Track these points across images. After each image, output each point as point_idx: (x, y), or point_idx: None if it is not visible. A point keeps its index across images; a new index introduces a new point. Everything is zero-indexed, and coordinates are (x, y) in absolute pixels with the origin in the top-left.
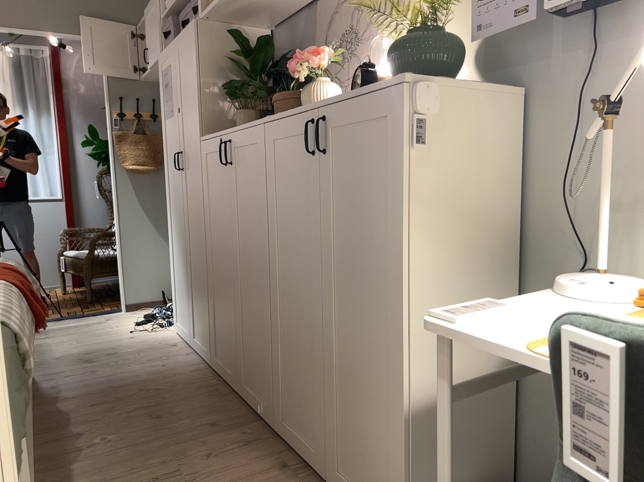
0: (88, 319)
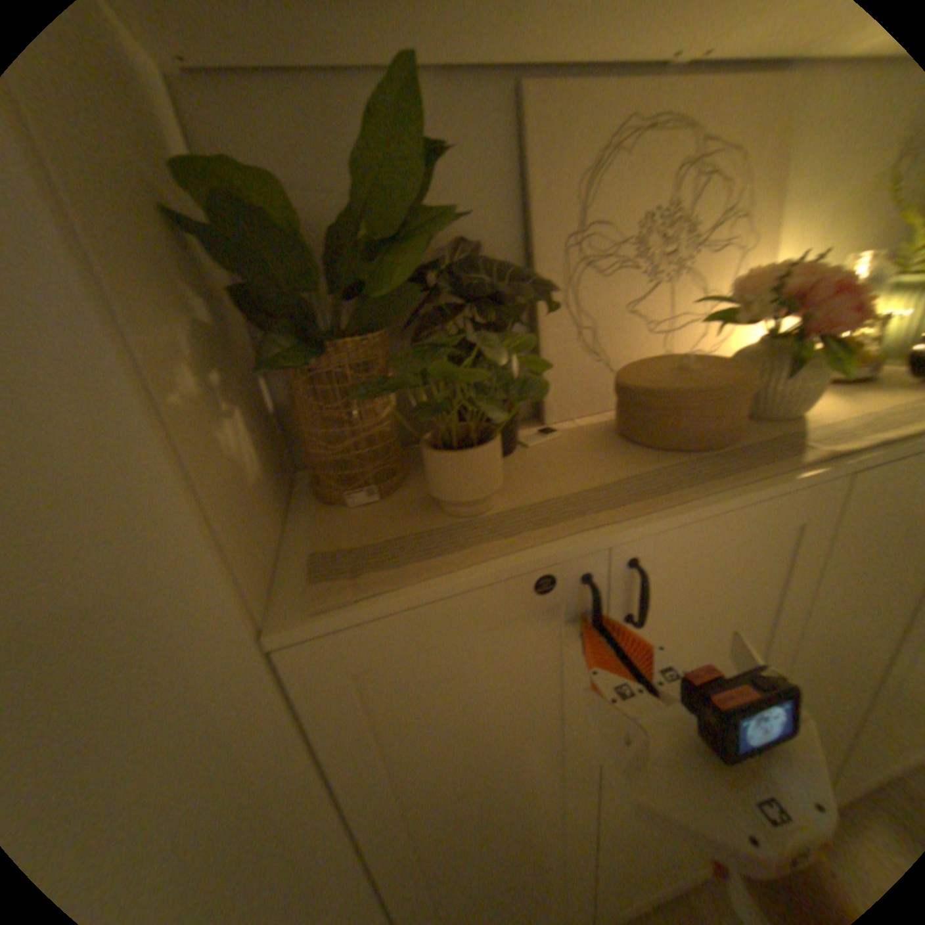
0: None
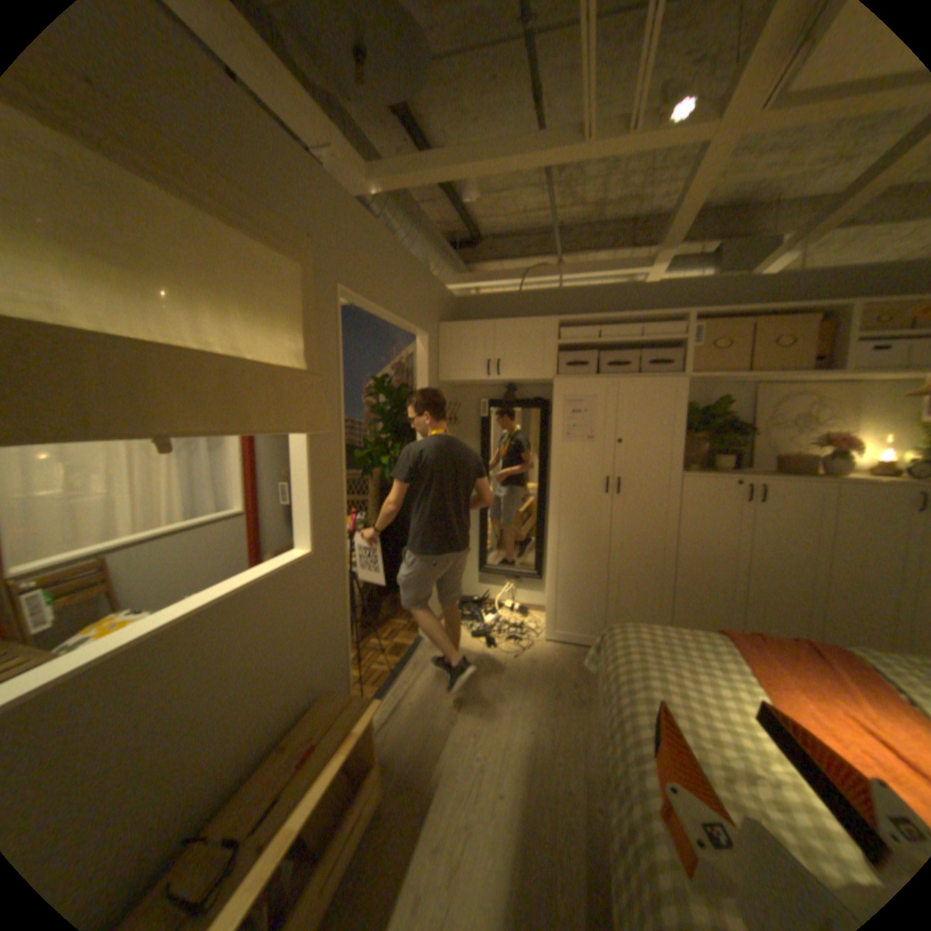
0: (422, 664)
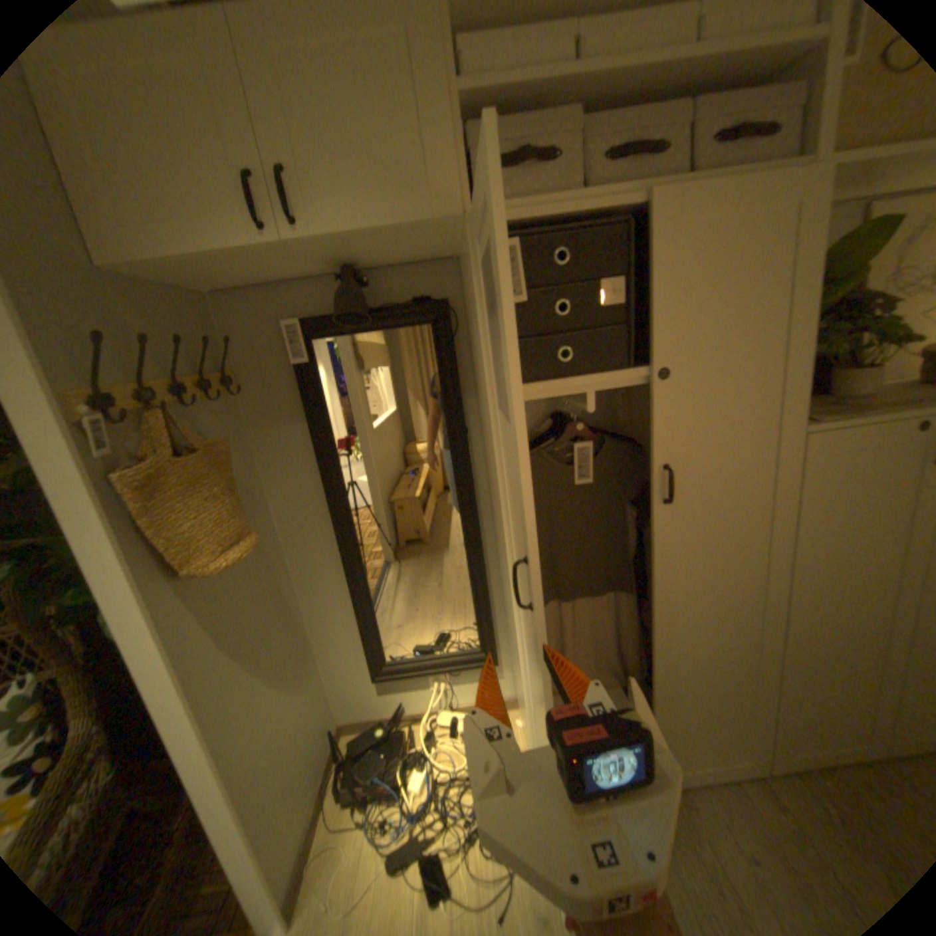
0: None
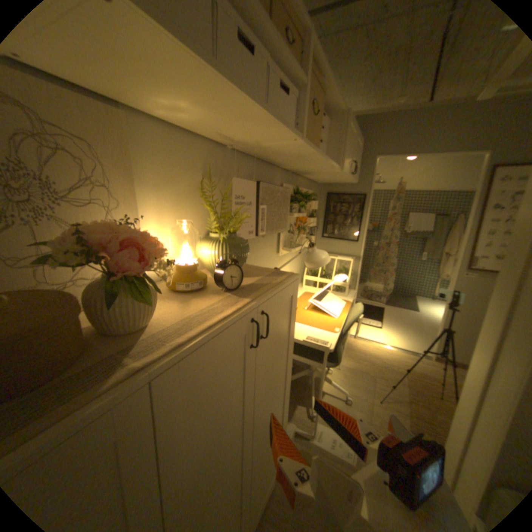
0: None
